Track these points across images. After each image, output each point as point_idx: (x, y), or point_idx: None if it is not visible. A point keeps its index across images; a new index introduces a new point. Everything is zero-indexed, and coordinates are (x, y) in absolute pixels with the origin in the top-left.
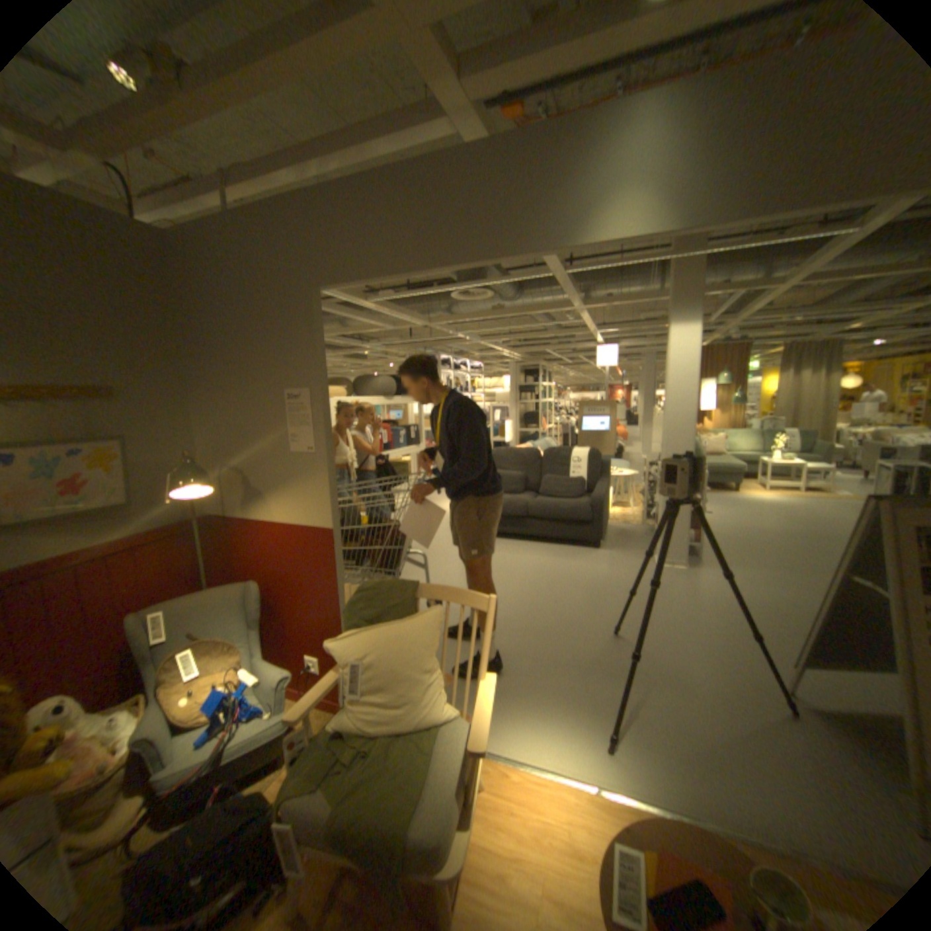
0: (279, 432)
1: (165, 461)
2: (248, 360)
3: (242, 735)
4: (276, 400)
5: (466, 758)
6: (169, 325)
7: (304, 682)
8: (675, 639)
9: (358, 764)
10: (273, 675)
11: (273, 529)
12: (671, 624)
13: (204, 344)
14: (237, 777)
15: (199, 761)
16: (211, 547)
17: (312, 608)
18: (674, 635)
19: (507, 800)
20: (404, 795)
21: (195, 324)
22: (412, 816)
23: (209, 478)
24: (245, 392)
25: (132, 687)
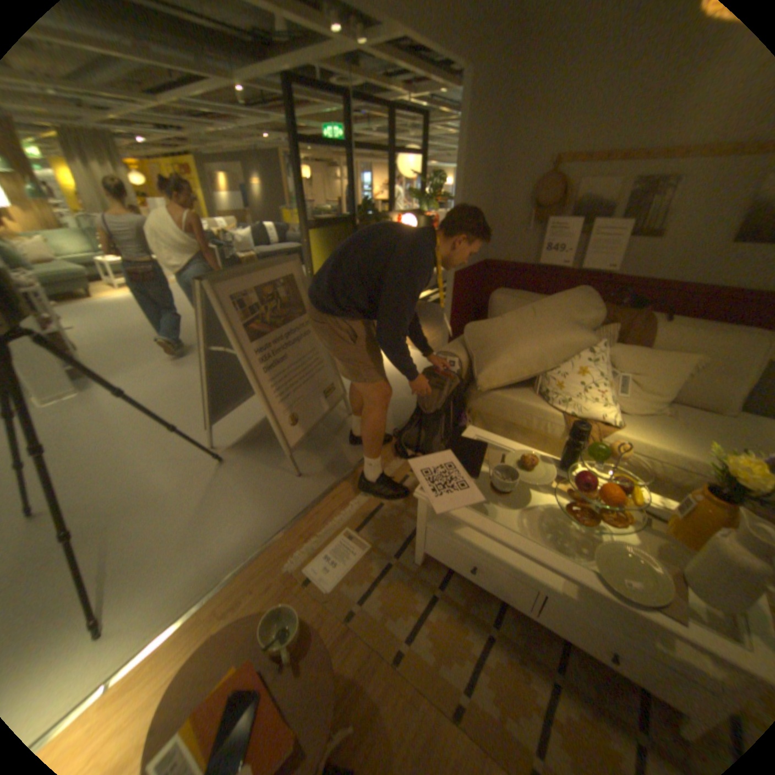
0: None
1: None
2: None
3: None
4: None
5: None
6: None
7: None
8: (104, 470)
9: None
10: None
11: None
12: (91, 458)
13: None
14: None
15: None
16: None
17: None
18: (101, 467)
19: None
20: None
21: None
22: None
23: None
24: None
25: None
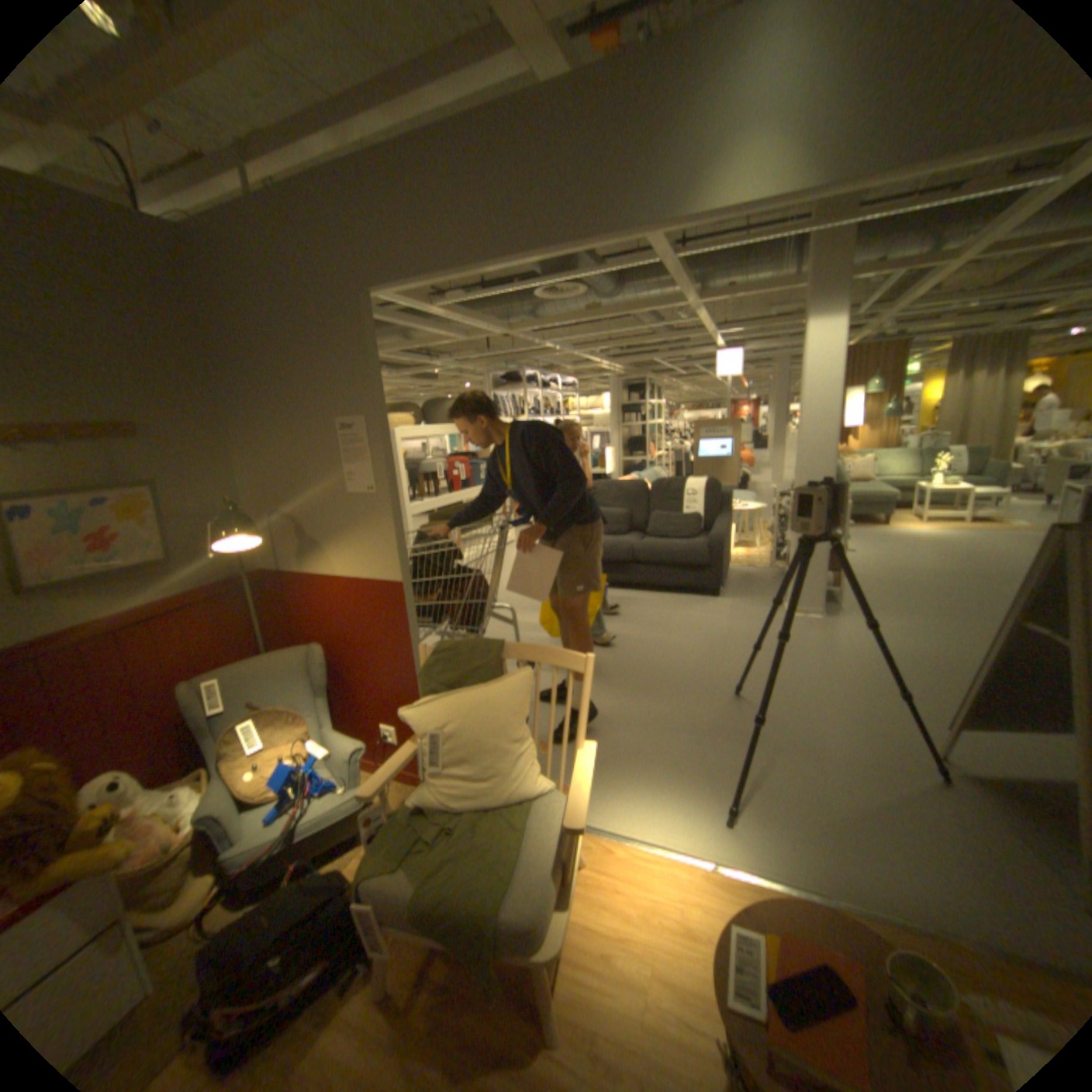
0: (333, 470)
1: (205, 508)
2: (290, 384)
3: (314, 811)
4: (326, 432)
5: (563, 834)
6: (194, 345)
7: (381, 753)
8: (807, 699)
9: (442, 842)
10: (345, 747)
11: (335, 584)
12: (802, 681)
13: (237, 366)
14: (313, 855)
15: (269, 839)
16: (266, 606)
17: (384, 672)
18: (805, 694)
19: (611, 877)
20: (494, 874)
21: (224, 342)
22: (503, 897)
23: (257, 526)
24: (289, 423)
25: (192, 761)
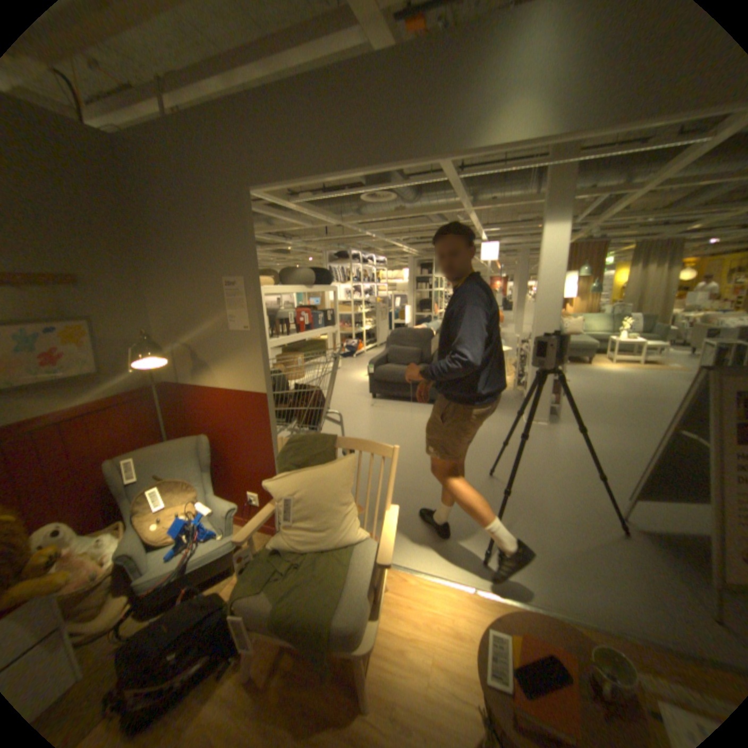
0: (219, 313)
1: (126, 337)
2: (190, 252)
3: (200, 551)
4: (215, 287)
5: (375, 568)
6: (120, 221)
7: (247, 511)
8: (536, 479)
9: (292, 573)
10: (223, 507)
11: (218, 393)
12: (534, 467)
13: (152, 238)
14: (198, 582)
15: (168, 571)
16: (168, 408)
17: (251, 456)
18: (536, 476)
19: (406, 597)
20: (328, 595)
21: (143, 220)
22: (334, 611)
23: (163, 352)
24: (188, 279)
25: (112, 516)
